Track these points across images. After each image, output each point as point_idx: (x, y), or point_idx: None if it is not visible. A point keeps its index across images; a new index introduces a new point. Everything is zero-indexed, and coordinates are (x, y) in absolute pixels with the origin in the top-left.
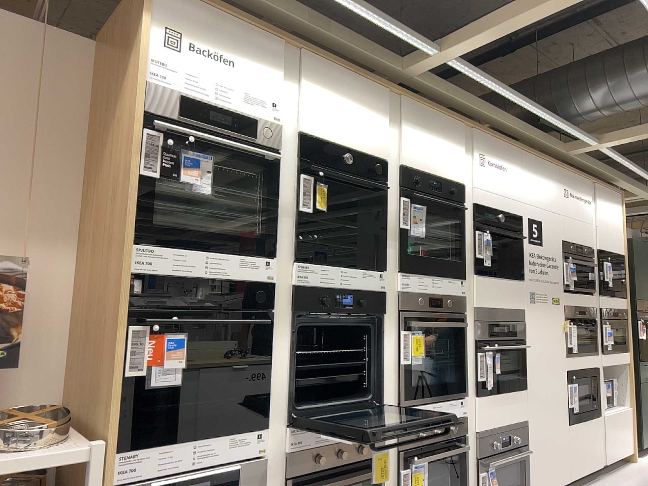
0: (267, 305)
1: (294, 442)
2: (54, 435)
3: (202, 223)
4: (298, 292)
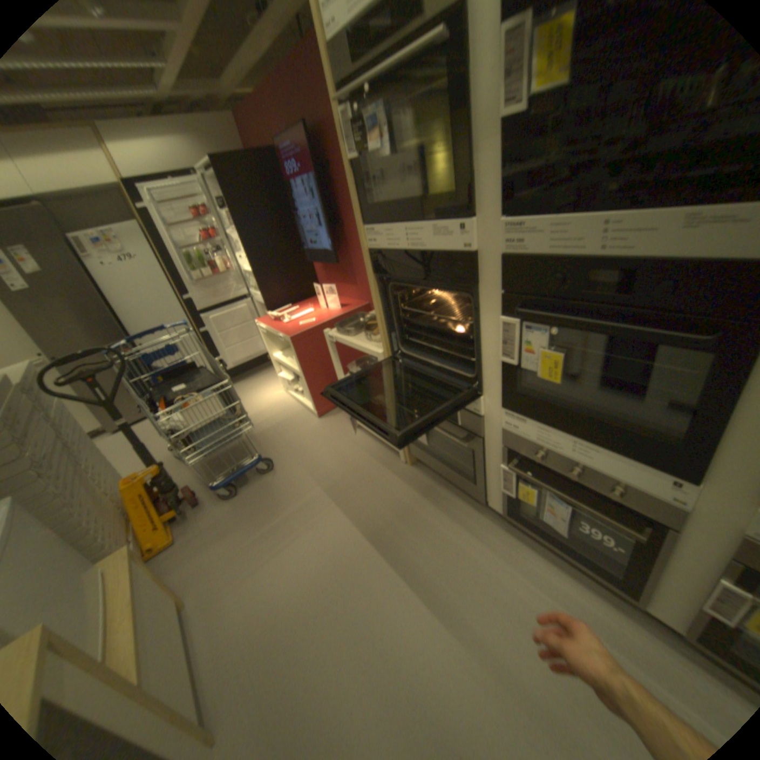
0: (467, 282)
1: (507, 429)
2: (373, 342)
3: (407, 187)
4: (507, 267)
